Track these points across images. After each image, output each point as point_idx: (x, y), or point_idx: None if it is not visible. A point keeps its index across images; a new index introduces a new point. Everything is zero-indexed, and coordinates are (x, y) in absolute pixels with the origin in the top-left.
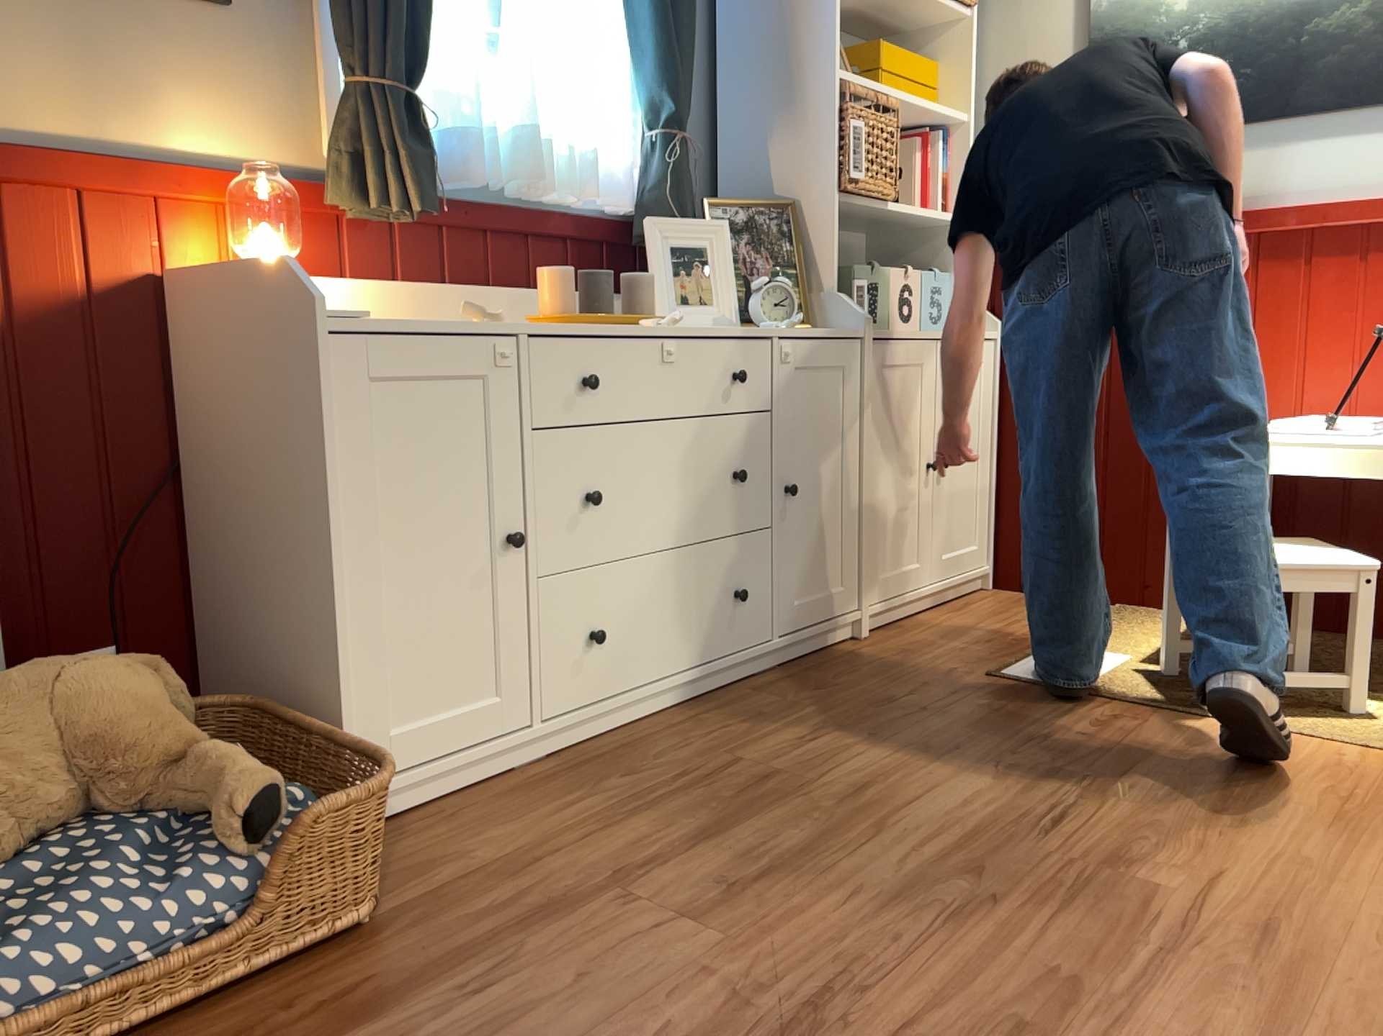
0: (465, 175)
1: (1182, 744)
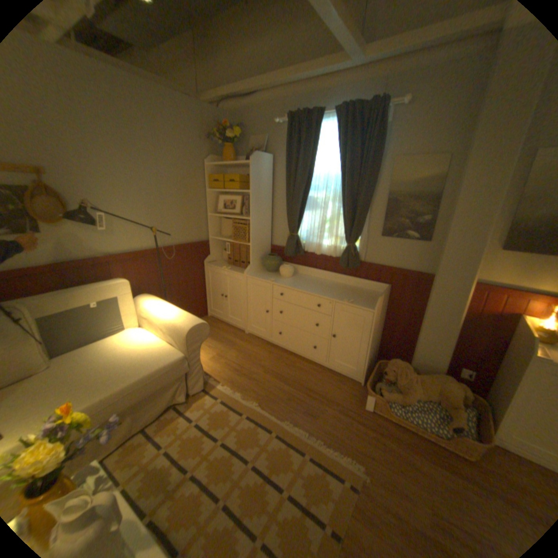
0: None
1: None
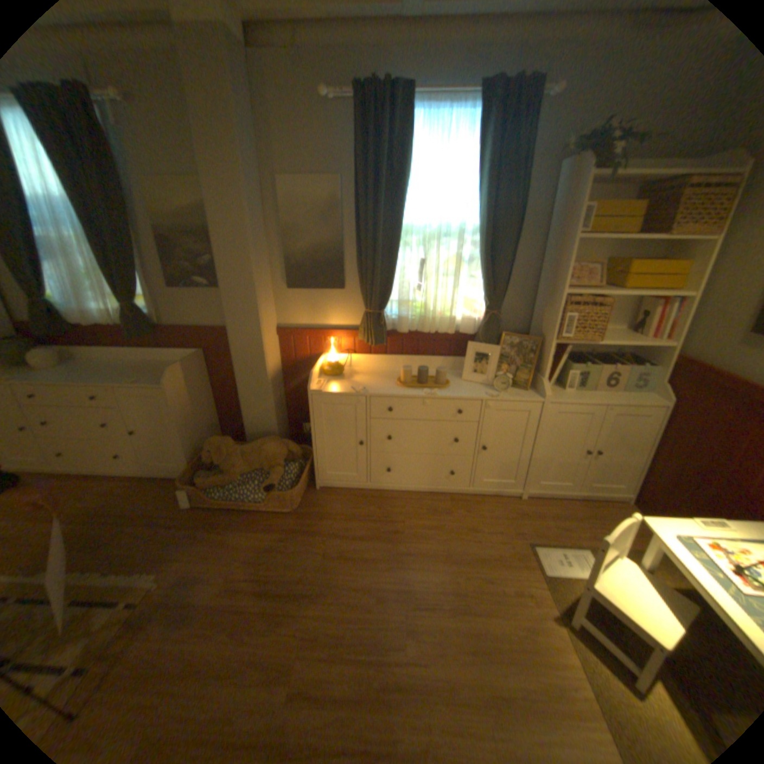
0: (399, 331)
1: (526, 628)
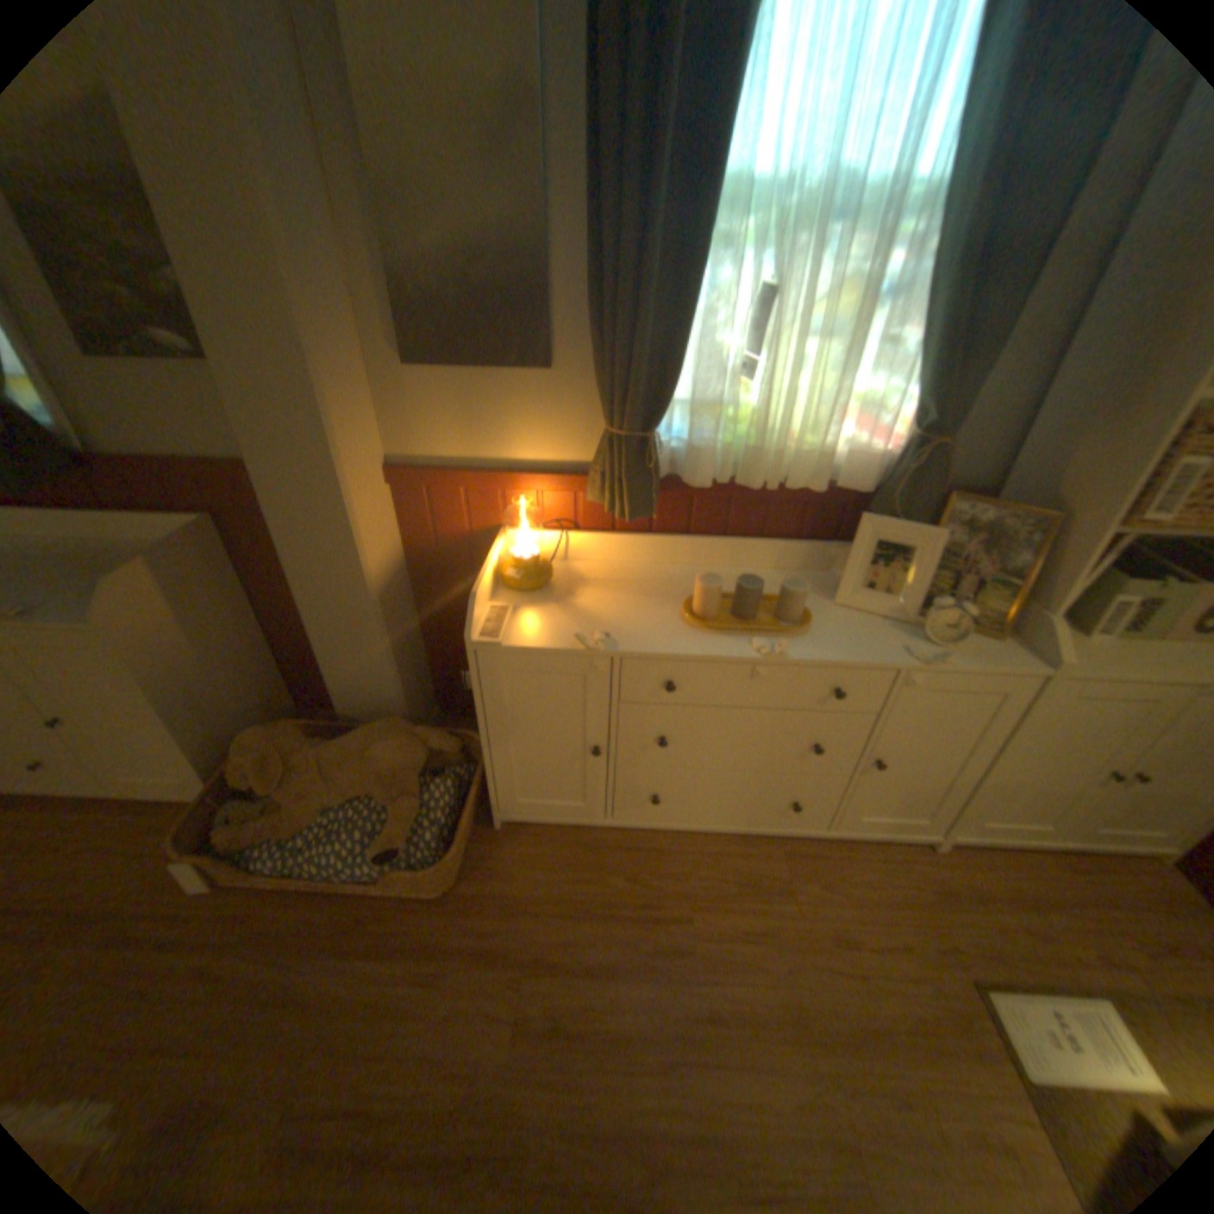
0: (692, 481)
1: None
